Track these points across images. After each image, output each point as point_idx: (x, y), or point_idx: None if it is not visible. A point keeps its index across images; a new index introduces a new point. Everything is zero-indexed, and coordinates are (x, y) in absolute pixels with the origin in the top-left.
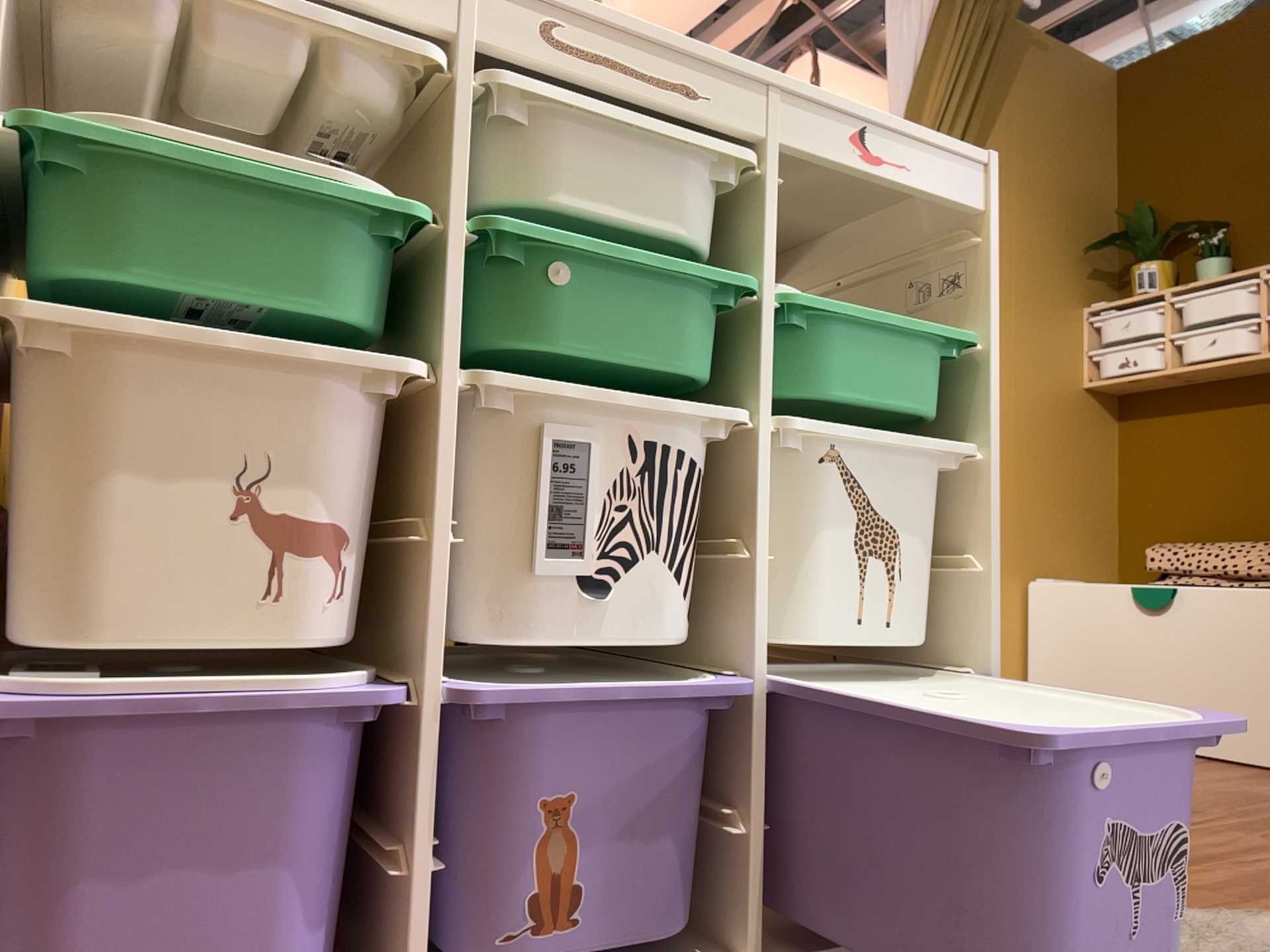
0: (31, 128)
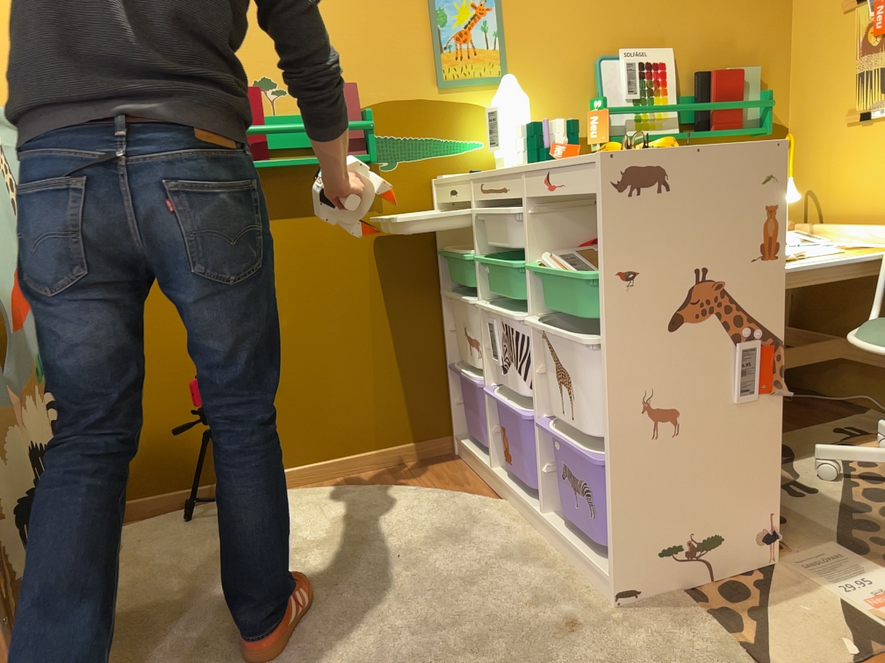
0: (444, 249)
